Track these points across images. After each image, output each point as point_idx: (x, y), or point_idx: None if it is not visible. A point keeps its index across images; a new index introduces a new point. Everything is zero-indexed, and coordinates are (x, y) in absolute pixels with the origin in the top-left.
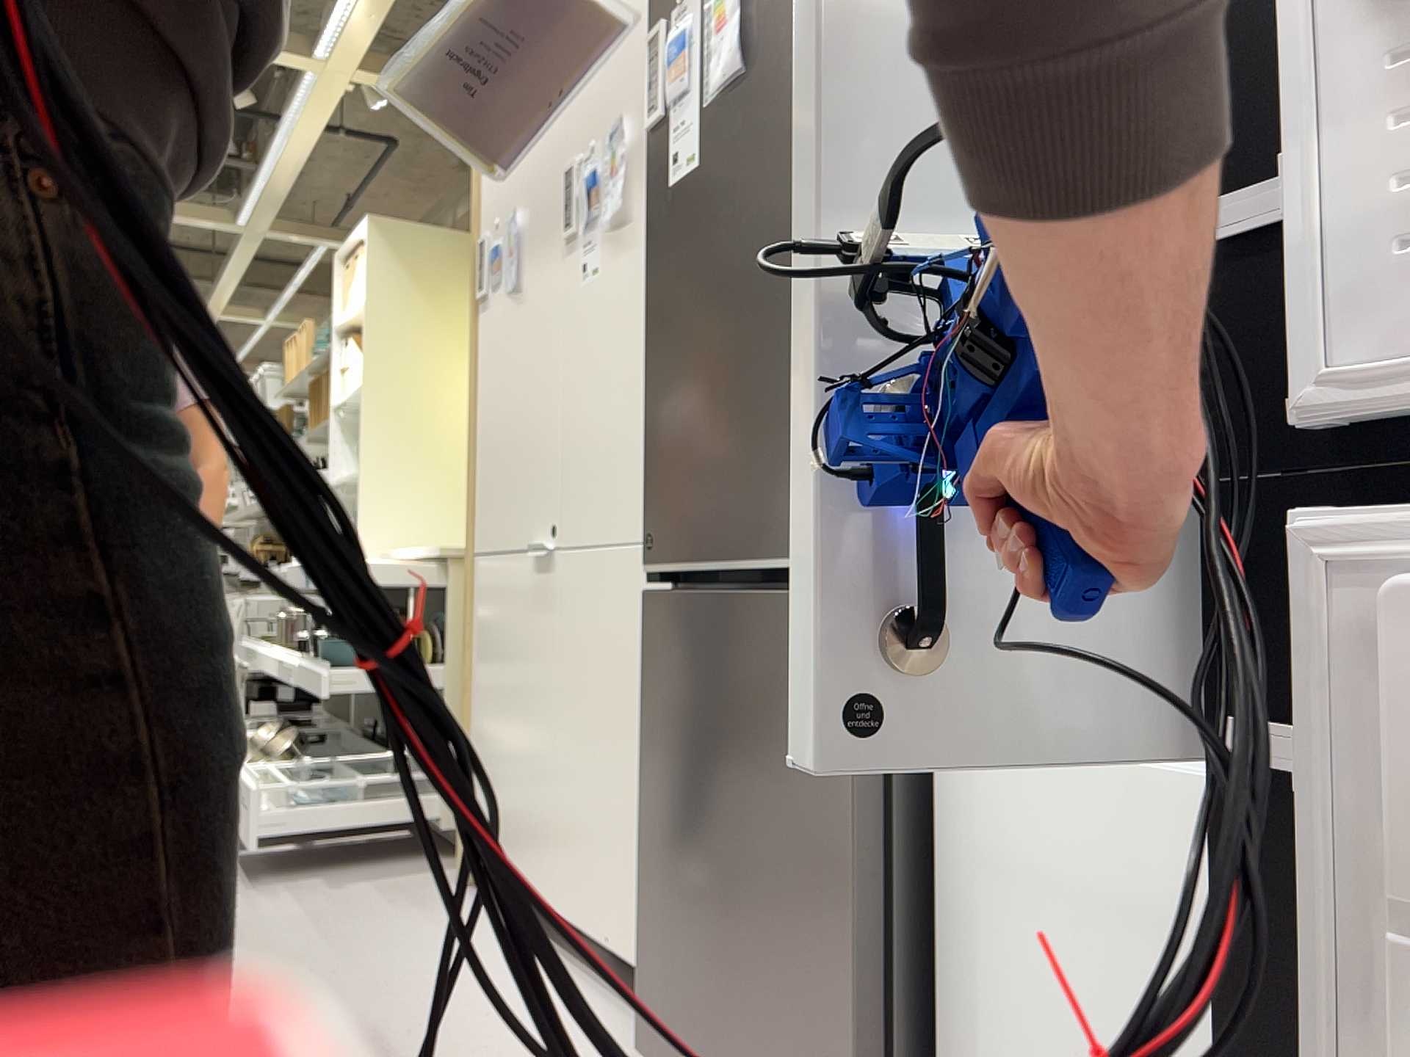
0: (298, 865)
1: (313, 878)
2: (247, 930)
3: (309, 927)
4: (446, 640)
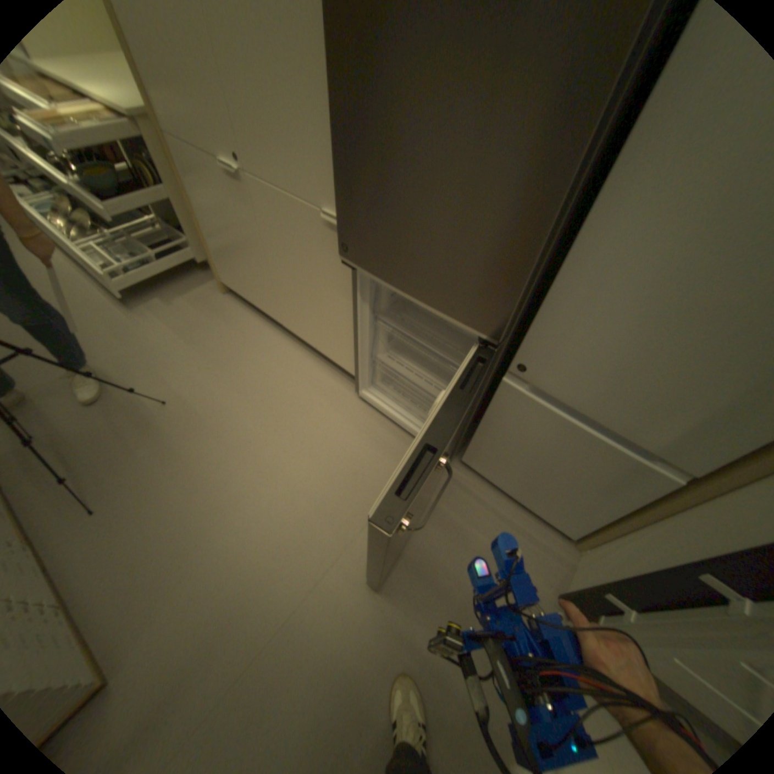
0: (138, 290)
1: (152, 299)
2: (149, 345)
3: (176, 337)
4: (156, 168)
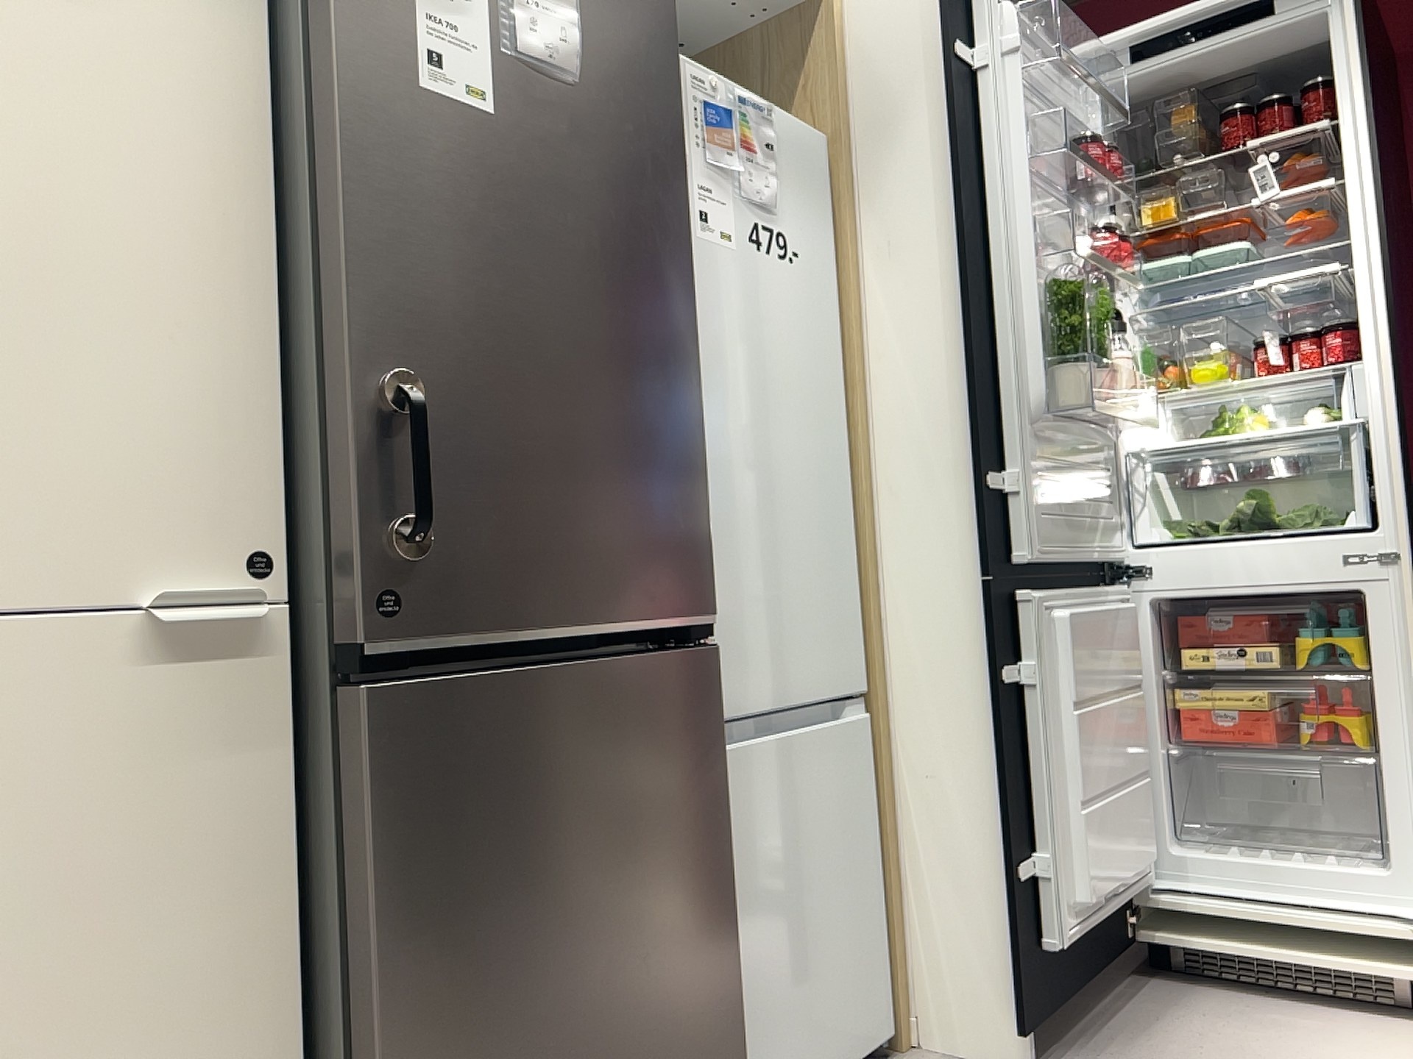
0: None
1: None
2: None
3: None
4: None
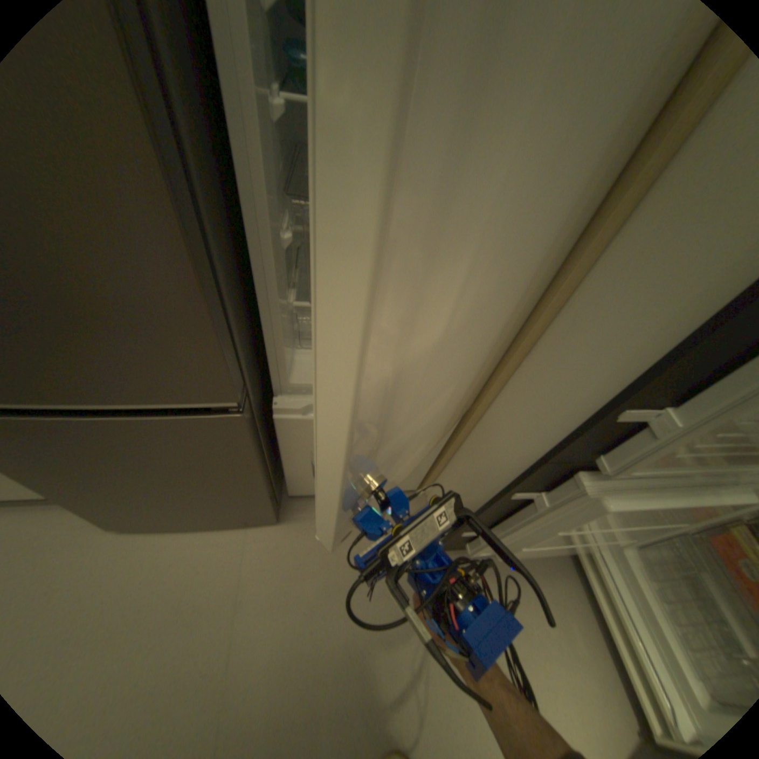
0: None
1: None
2: None
3: None
4: None
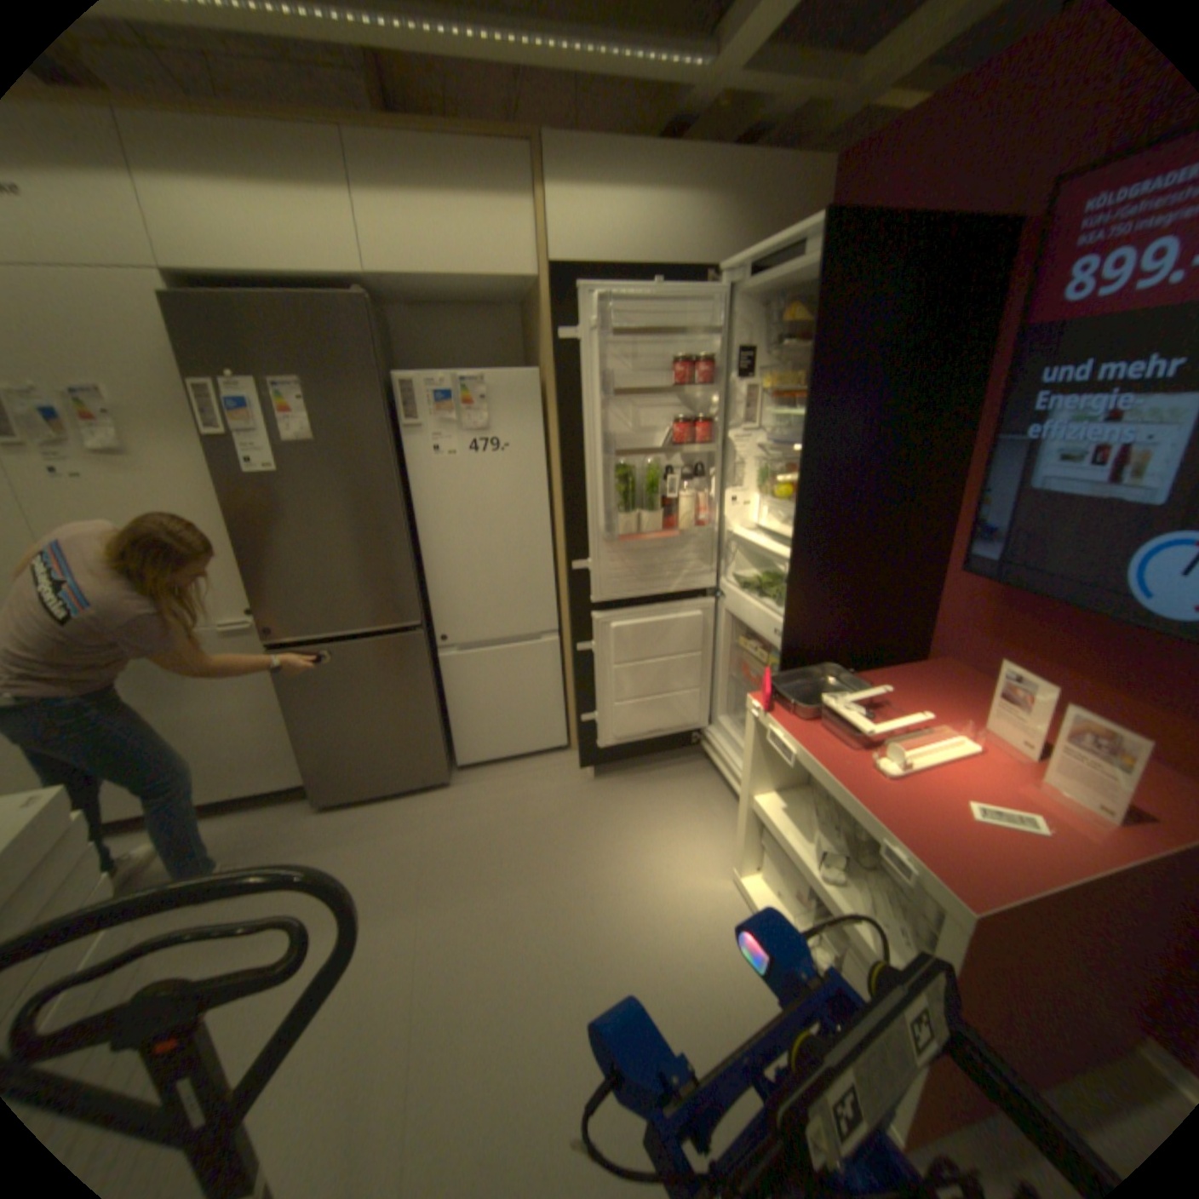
0: None
1: None
2: None
3: None
4: None
